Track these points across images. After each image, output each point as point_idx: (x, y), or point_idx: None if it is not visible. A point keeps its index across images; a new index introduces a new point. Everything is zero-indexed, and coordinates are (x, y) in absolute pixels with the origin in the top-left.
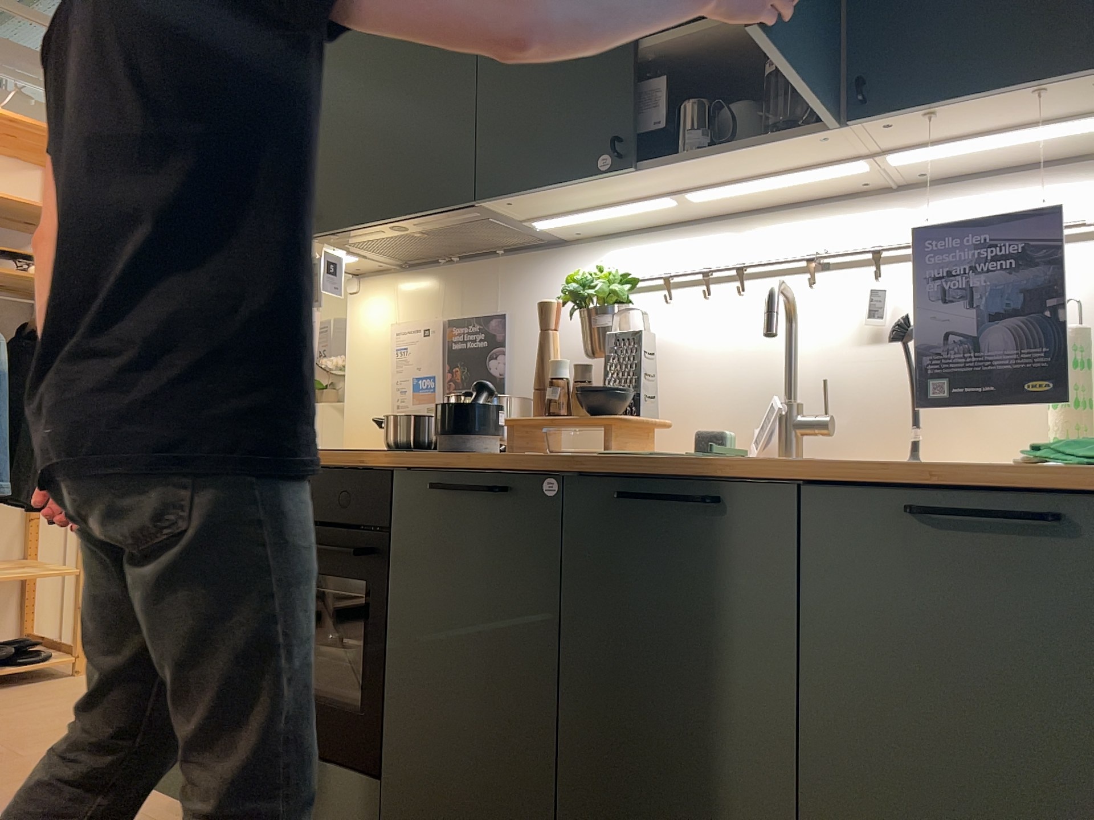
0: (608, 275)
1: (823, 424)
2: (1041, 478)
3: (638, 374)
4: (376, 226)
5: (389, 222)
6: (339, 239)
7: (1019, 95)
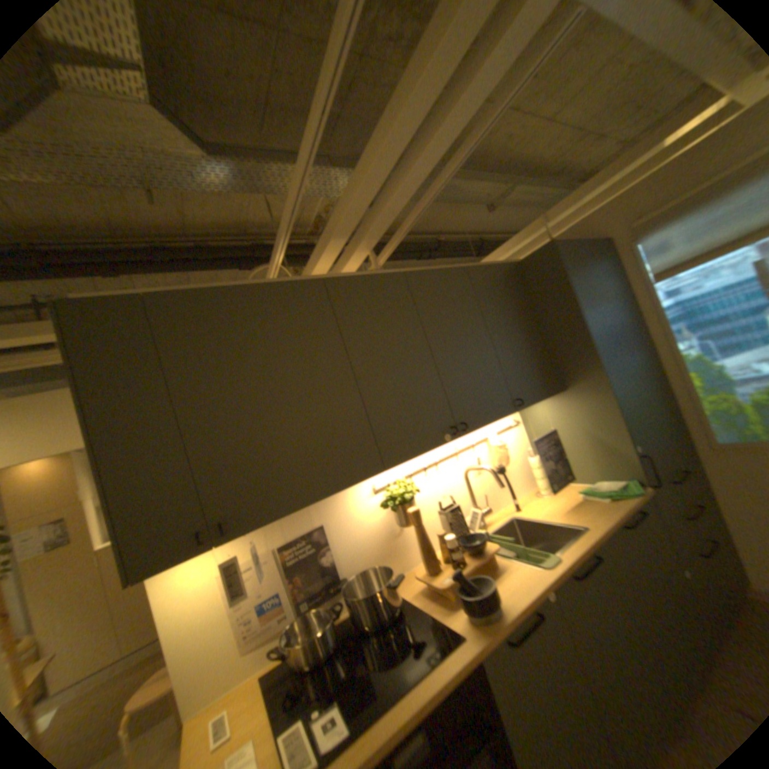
0: (410, 484)
1: (490, 511)
2: (639, 505)
3: (460, 525)
4: (299, 509)
5: (313, 503)
6: (246, 532)
7: (540, 400)
